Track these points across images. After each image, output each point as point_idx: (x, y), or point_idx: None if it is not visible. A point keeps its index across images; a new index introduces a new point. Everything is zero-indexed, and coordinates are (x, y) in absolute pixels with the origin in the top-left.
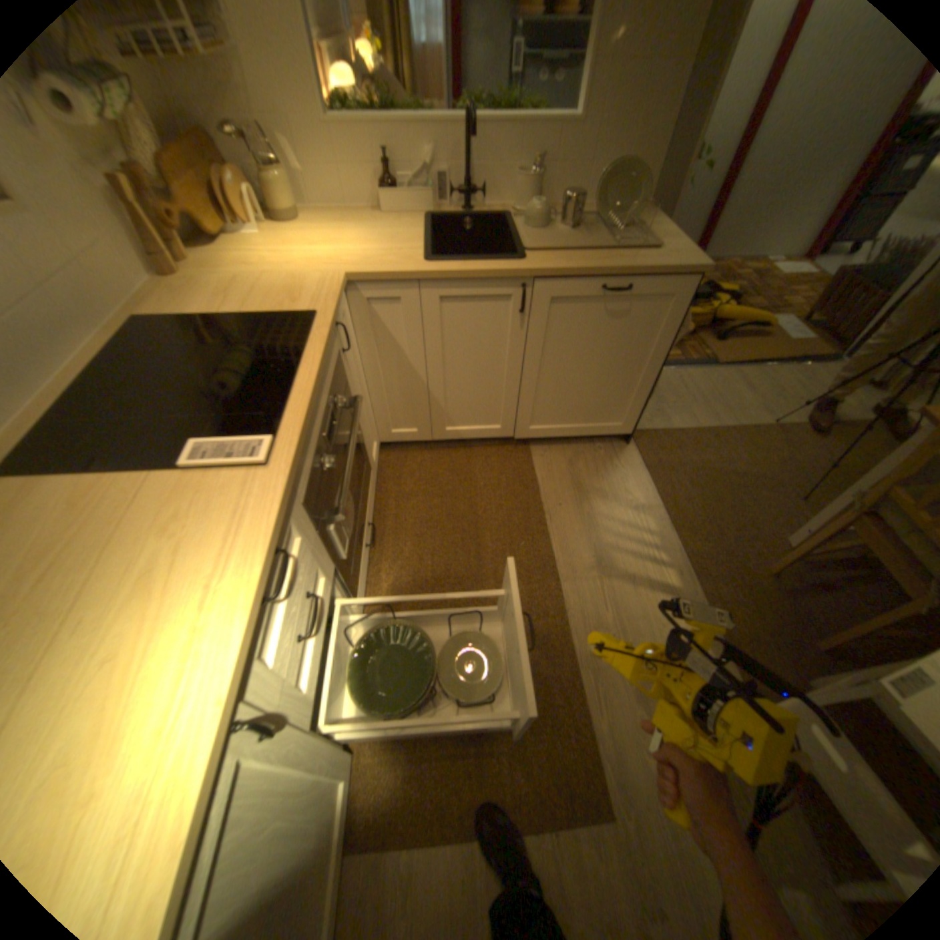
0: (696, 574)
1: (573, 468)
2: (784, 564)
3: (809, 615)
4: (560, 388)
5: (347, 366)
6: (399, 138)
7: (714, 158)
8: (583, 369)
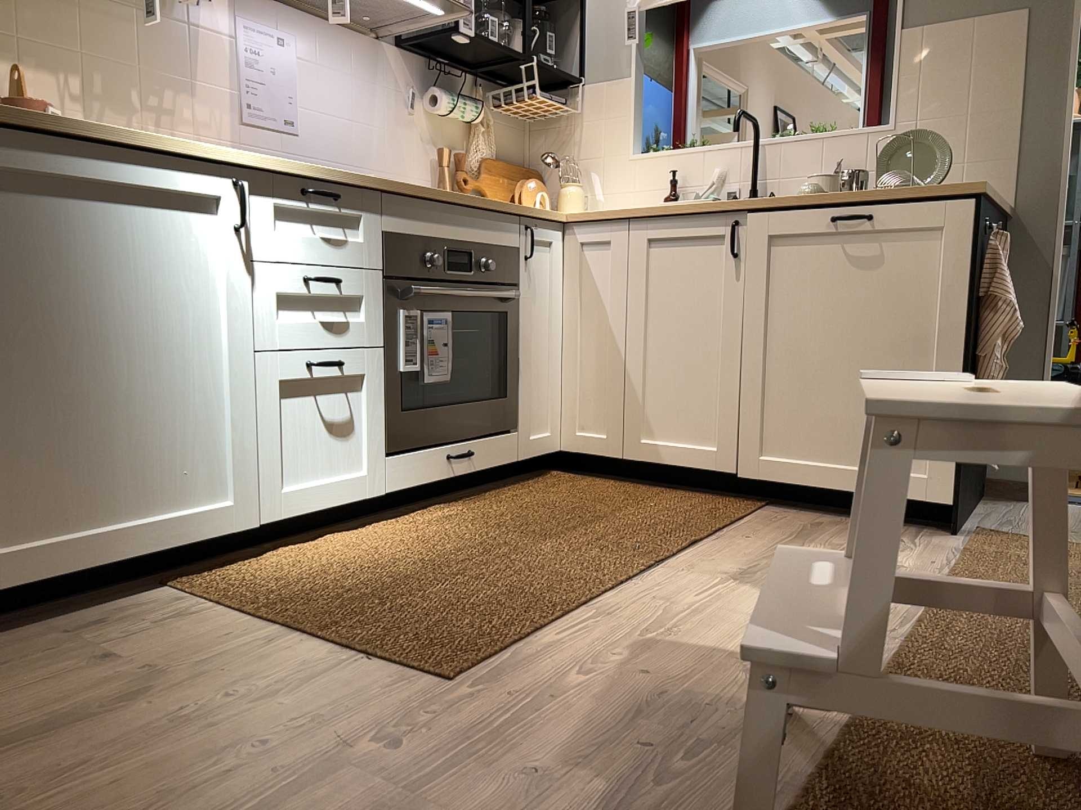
0: (923, 616)
1: (820, 525)
2: None
3: None
4: (805, 380)
5: (539, 295)
6: (697, 165)
7: None
8: (834, 348)
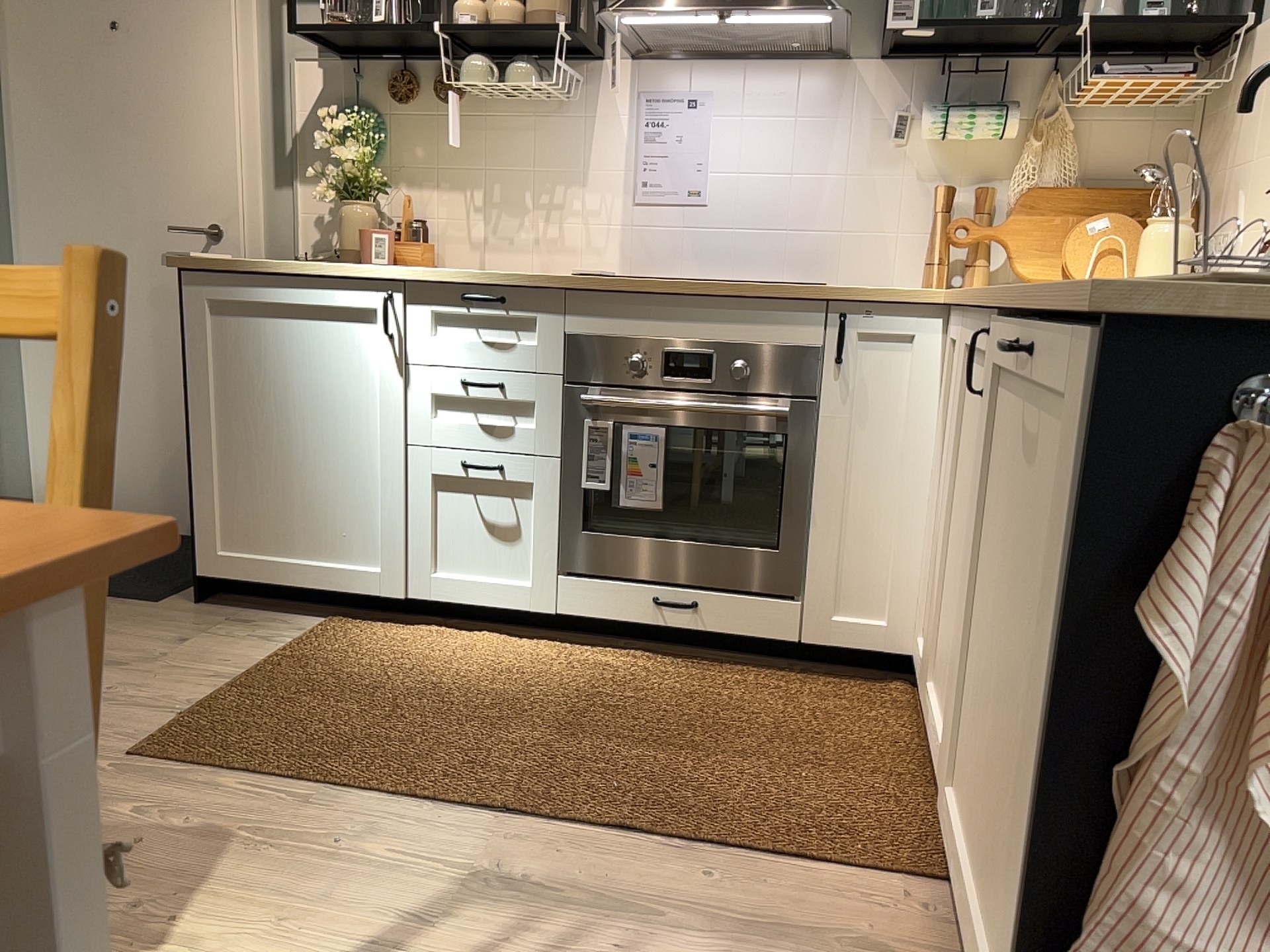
0: None
1: None
2: None
3: None
4: (992, 689)
5: (878, 419)
6: None
7: None
8: (1010, 641)
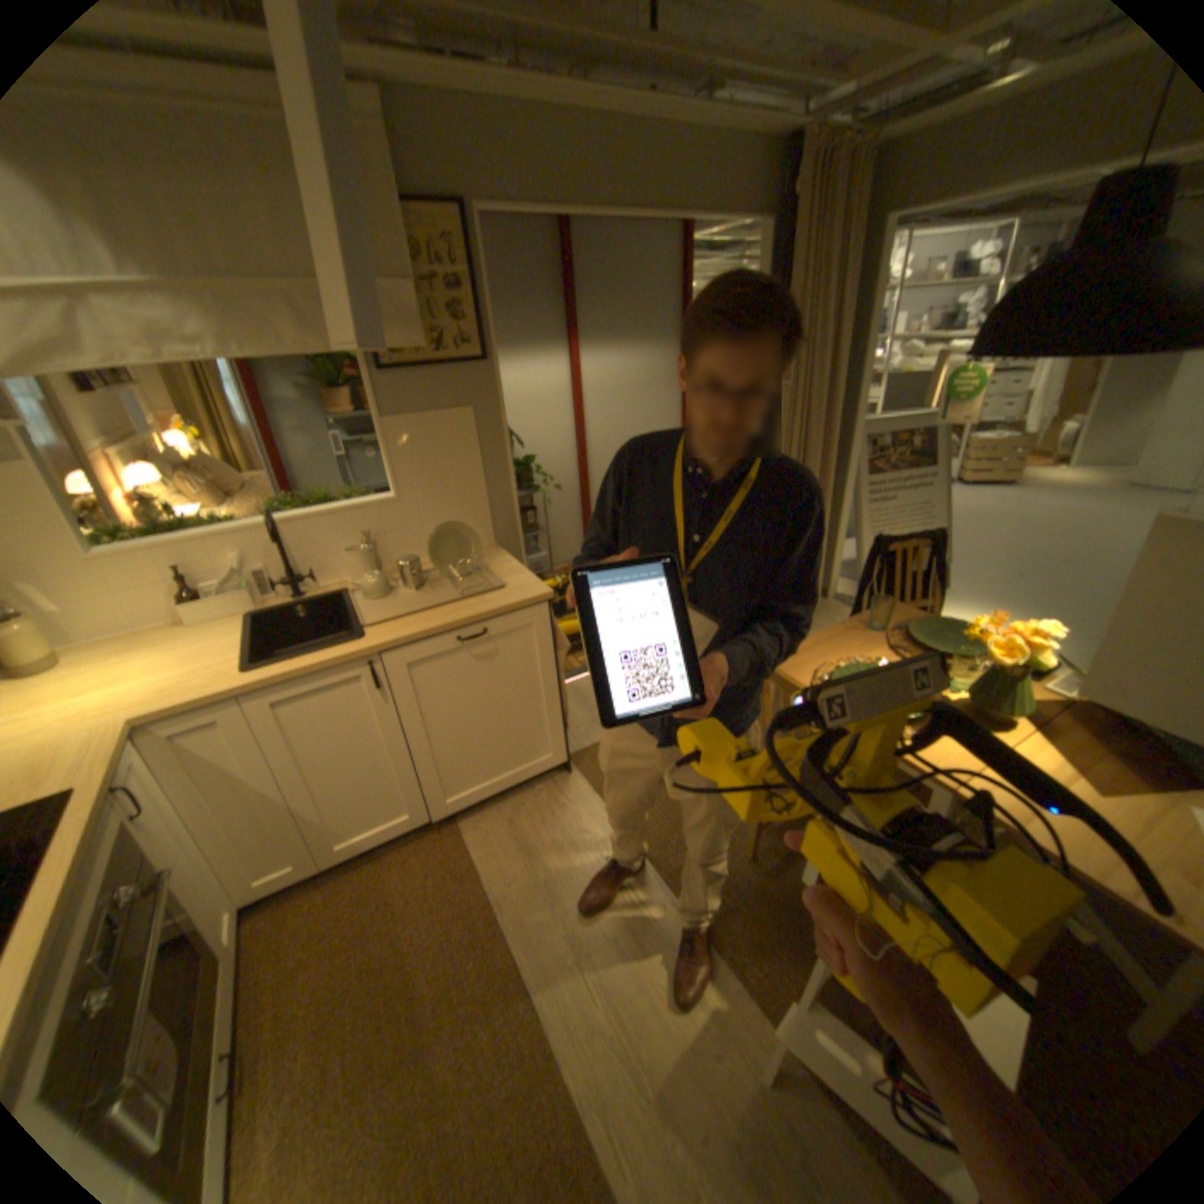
0: (677, 901)
1: (515, 830)
2: (756, 844)
3: (795, 892)
4: (462, 746)
5: (147, 832)
6: (195, 554)
7: (563, 480)
8: (477, 718)
